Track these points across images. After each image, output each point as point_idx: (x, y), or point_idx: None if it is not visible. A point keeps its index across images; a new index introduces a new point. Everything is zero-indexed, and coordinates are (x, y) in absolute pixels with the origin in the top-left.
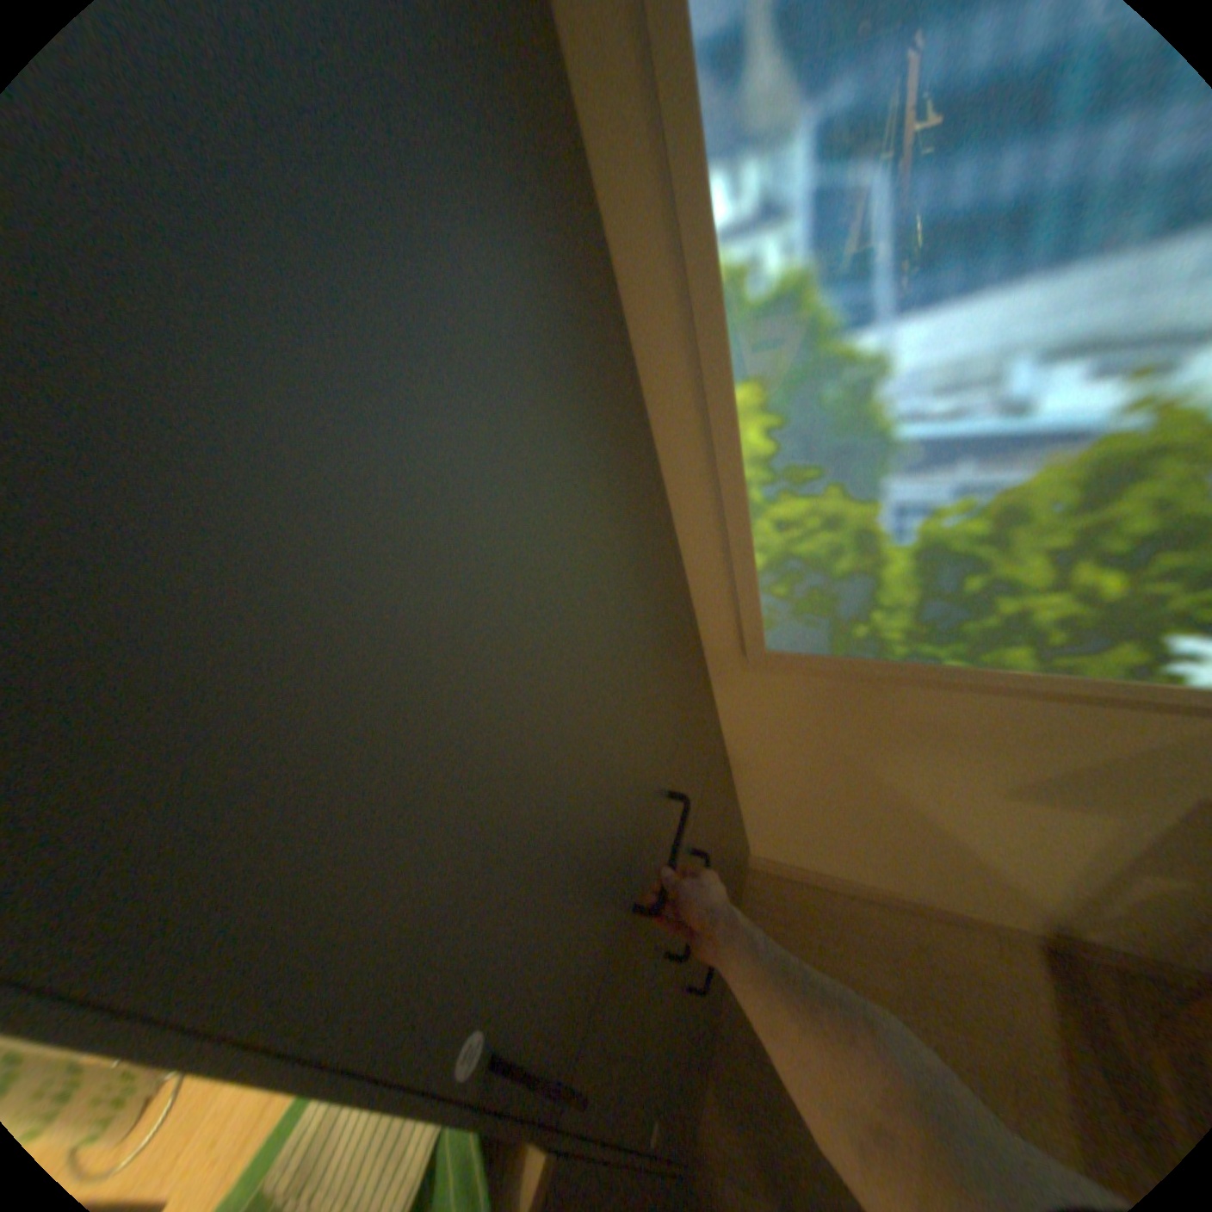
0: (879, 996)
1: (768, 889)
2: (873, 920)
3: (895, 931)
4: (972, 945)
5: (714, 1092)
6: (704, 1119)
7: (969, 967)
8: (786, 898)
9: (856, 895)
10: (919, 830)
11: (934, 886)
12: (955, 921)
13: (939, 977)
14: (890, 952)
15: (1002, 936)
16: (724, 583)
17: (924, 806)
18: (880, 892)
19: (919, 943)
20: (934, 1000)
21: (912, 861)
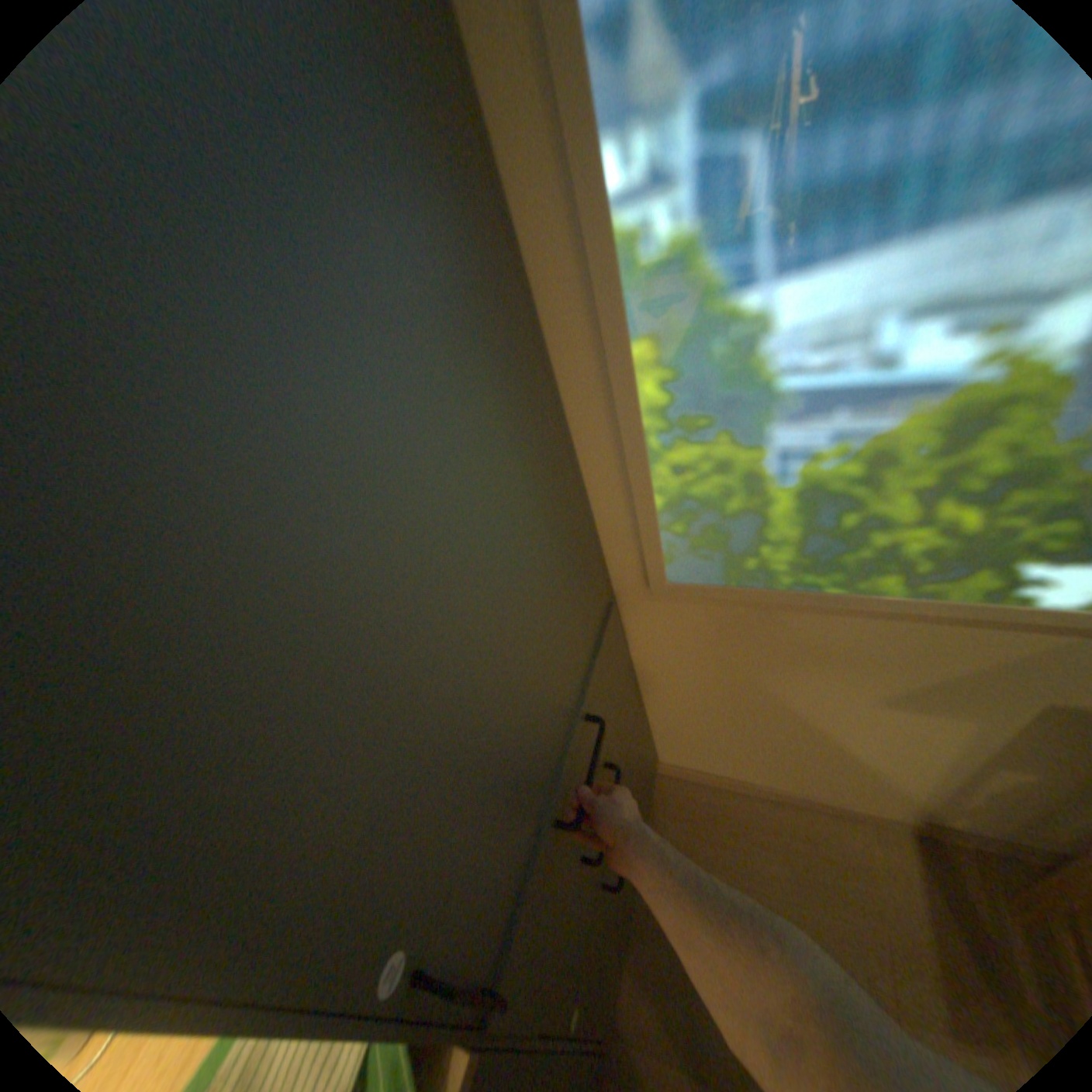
0: (773, 883)
1: (675, 792)
2: (767, 816)
3: (787, 825)
4: (854, 835)
5: (629, 975)
6: (621, 999)
7: (851, 855)
8: (691, 799)
9: (752, 795)
10: (806, 737)
11: (820, 785)
12: (838, 815)
13: (825, 864)
14: (782, 843)
15: (879, 826)
16: (628, 522)
17: (810, 716)
18: (773, 791)
19: (807, 835)
20: (821, 884)
21: (800, 764)
